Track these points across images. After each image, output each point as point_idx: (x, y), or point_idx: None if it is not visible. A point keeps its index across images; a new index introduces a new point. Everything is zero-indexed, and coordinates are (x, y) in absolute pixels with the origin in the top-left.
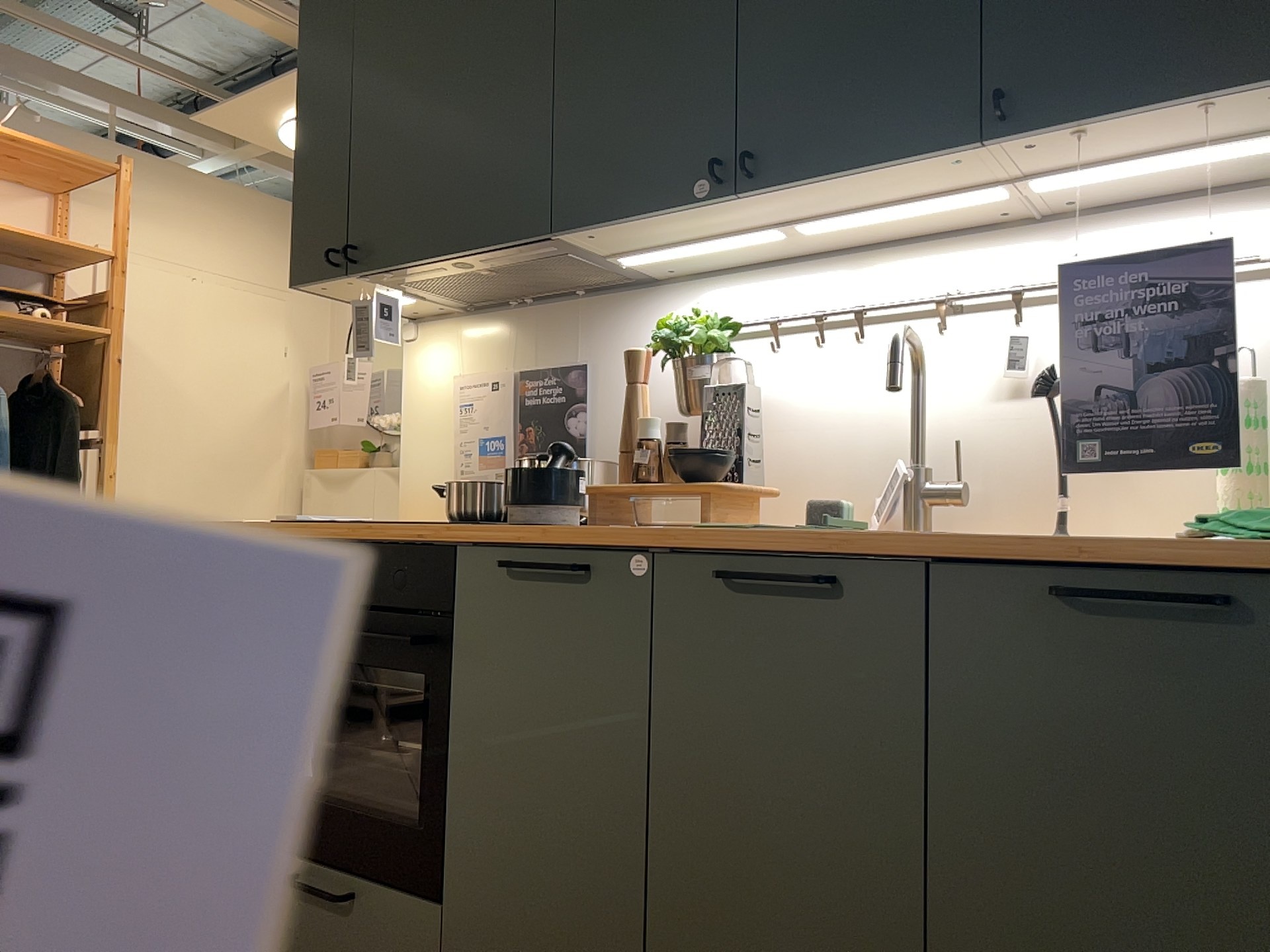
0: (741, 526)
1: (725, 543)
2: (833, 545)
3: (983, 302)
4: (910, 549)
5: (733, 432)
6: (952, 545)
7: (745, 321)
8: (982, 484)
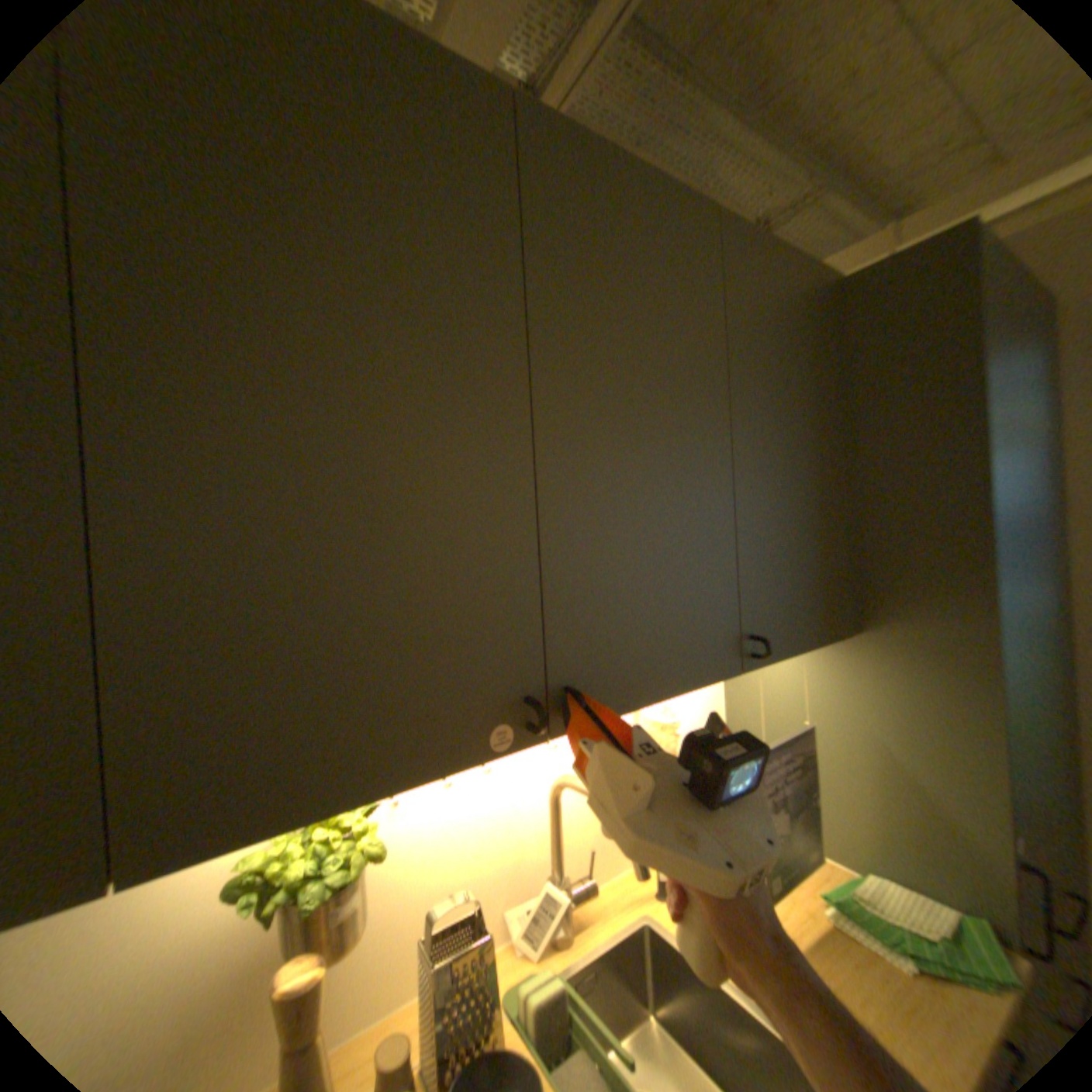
0: None
1: None
2: None
3: None
4: None
5: (485, 1013)
6: None
7: None
8: (580, 859)
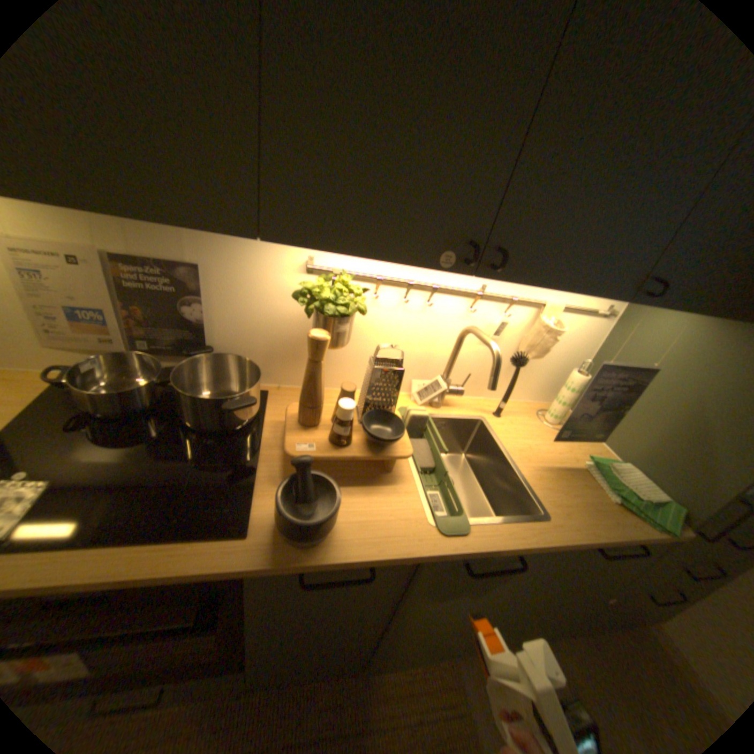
0: (469, 530)
1: (476, 557)
2: (530, 551)
3: (495, 296)
4: (563, 550)
5: (390, 397)
6: (581, 549)
7: (361, 277)
8: (460, 377)
